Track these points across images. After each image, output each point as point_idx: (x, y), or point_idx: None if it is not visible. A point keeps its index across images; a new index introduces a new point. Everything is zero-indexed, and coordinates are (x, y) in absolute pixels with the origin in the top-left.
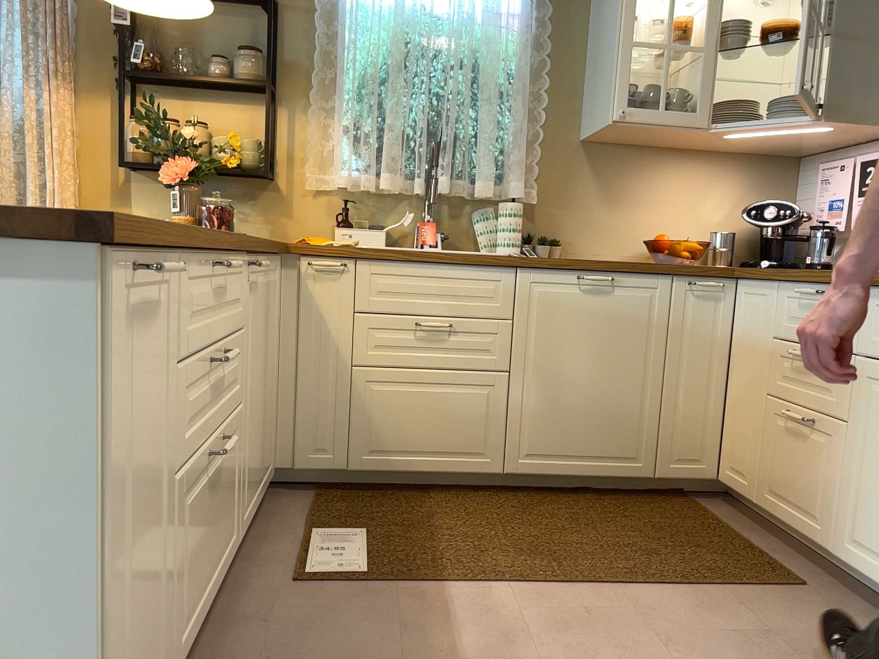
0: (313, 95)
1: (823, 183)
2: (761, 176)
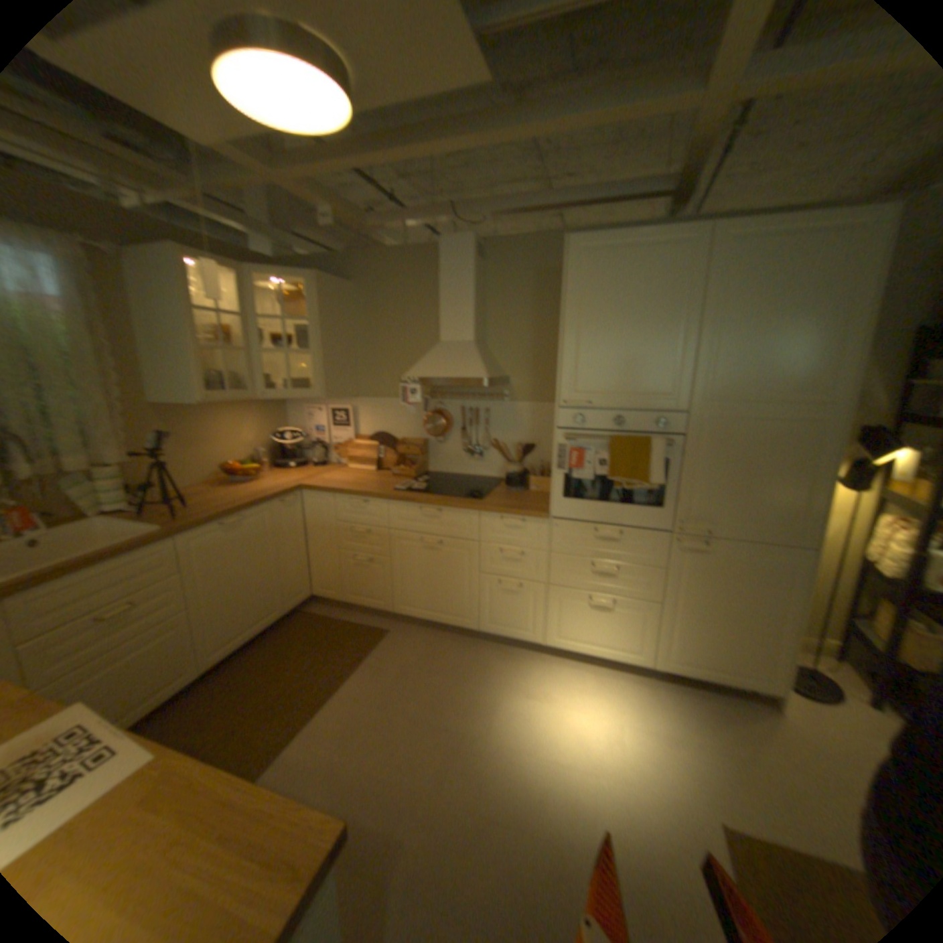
0: None
1: (309, 417)
2: (270, 411)
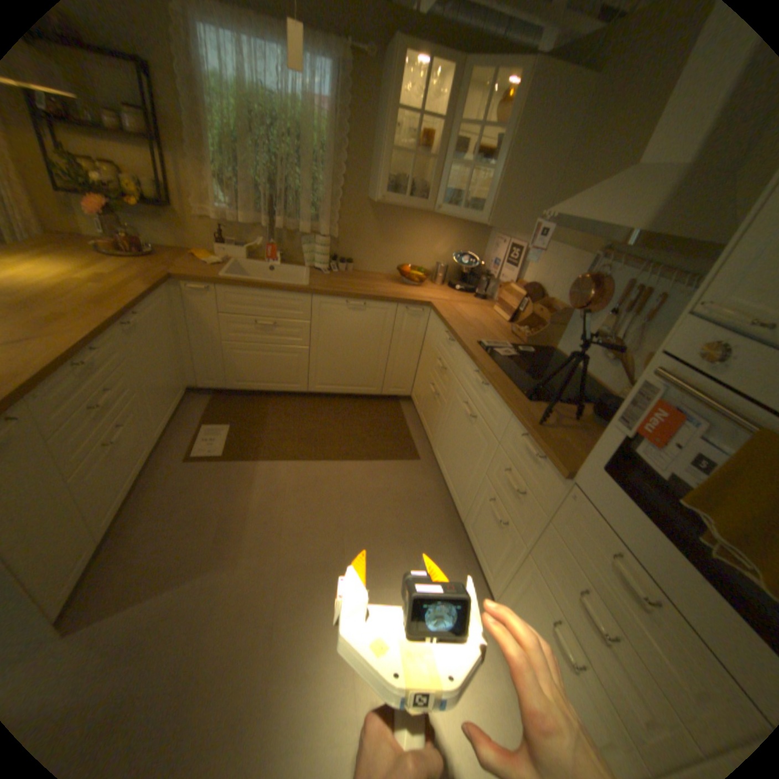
0: (186, 148)
1: (495, 246)
2: (470, 231)
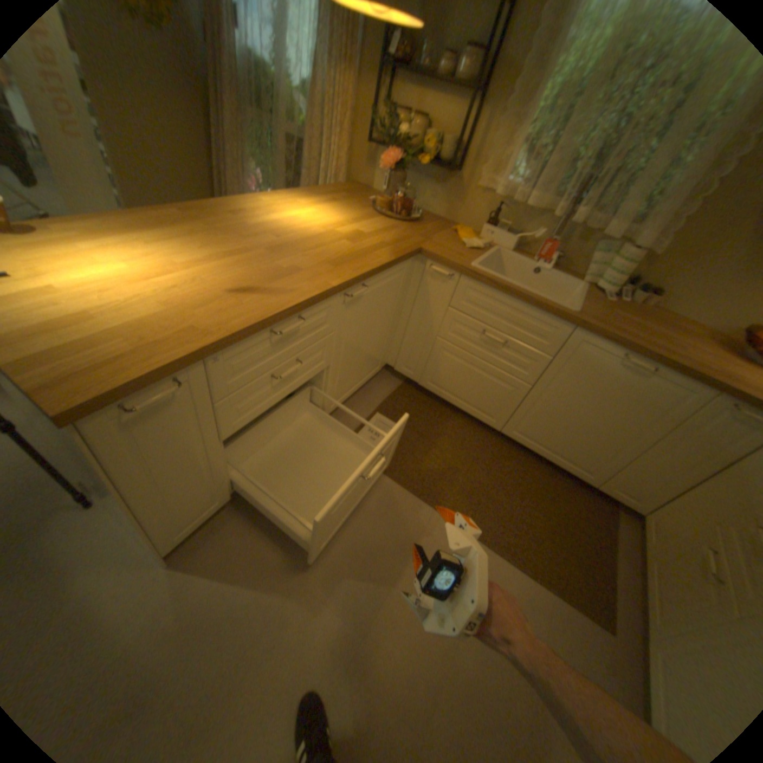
0: (512, 100)
1: None
2: None
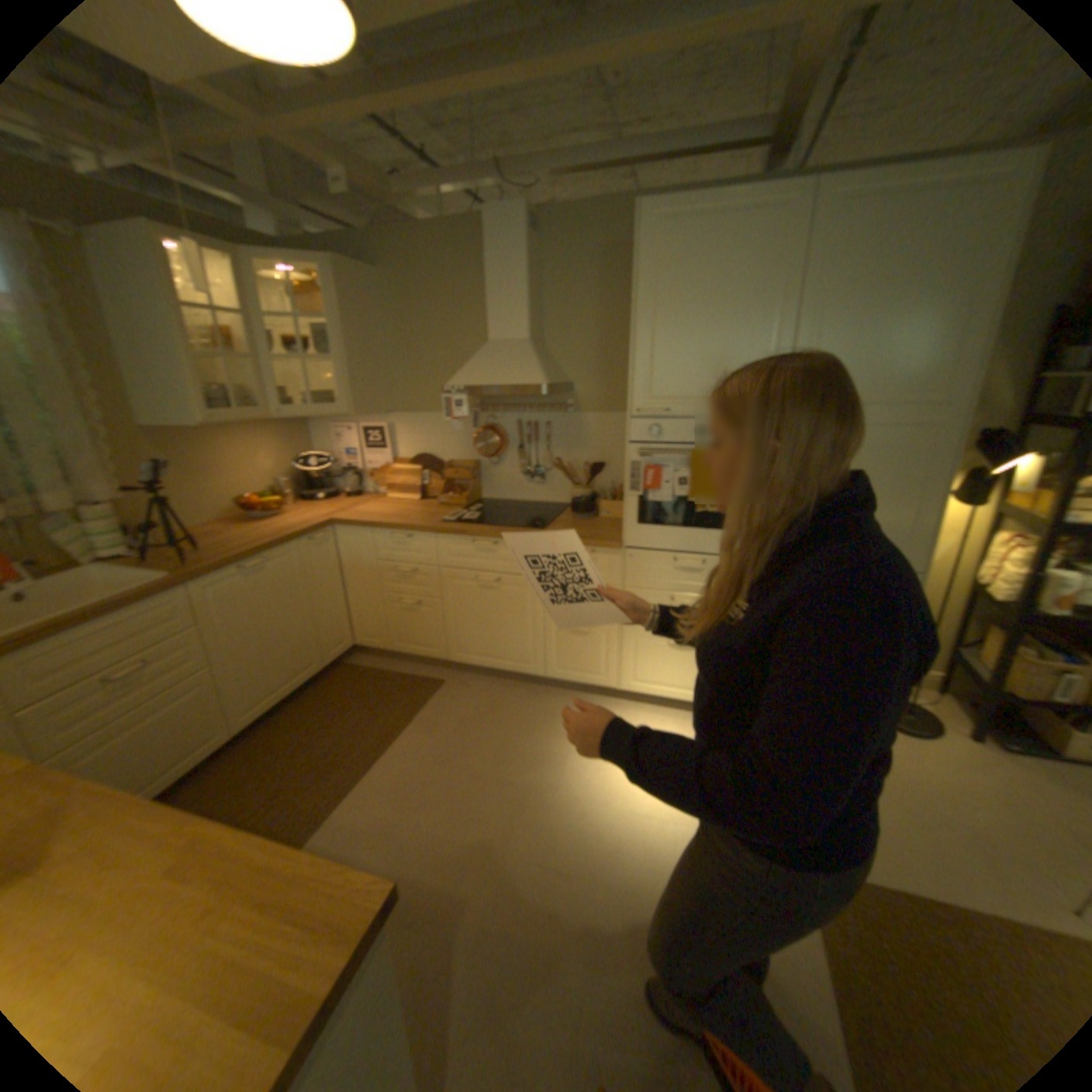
0: None
1: (337, 437)
2: (289, 431)
